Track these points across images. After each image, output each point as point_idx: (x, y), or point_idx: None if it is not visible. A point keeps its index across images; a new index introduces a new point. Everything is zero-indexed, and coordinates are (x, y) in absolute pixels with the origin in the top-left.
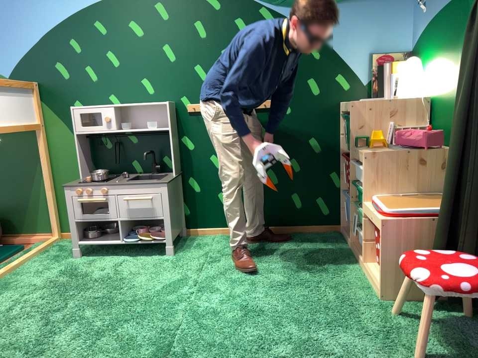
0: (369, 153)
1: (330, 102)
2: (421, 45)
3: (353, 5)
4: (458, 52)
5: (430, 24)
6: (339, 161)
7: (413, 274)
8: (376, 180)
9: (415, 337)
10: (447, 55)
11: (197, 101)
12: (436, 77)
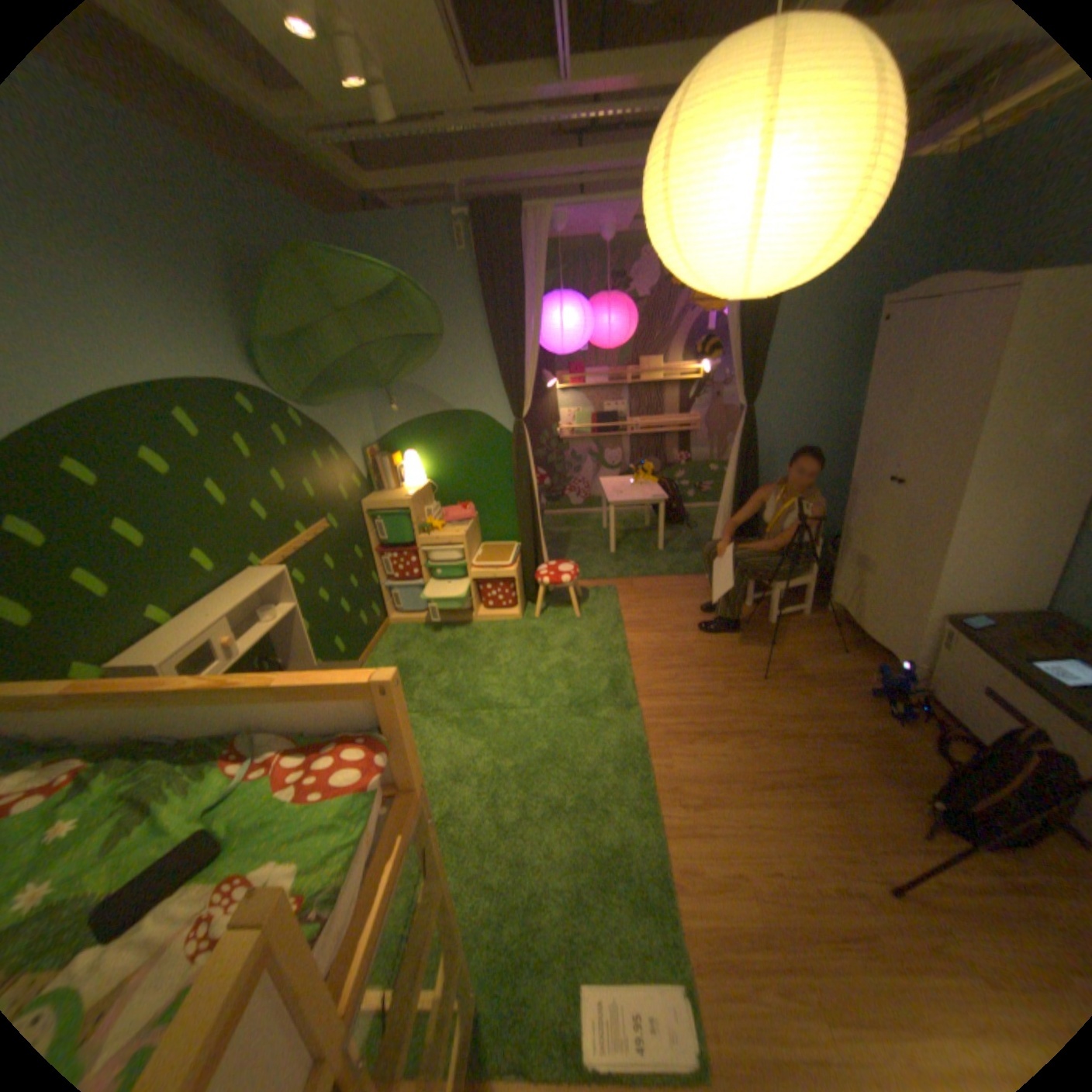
0: (466, 535)
1: (355, 505)
2: (397, 440)
3: (343, 403)
4: (460, 450)
5: (410, 424)
6: (373, 560)
7: (563, 581)
8: (470, 552)
9: (568, 611)
10: (445, 451)
11: (268, 555)
12: (432, 467)
